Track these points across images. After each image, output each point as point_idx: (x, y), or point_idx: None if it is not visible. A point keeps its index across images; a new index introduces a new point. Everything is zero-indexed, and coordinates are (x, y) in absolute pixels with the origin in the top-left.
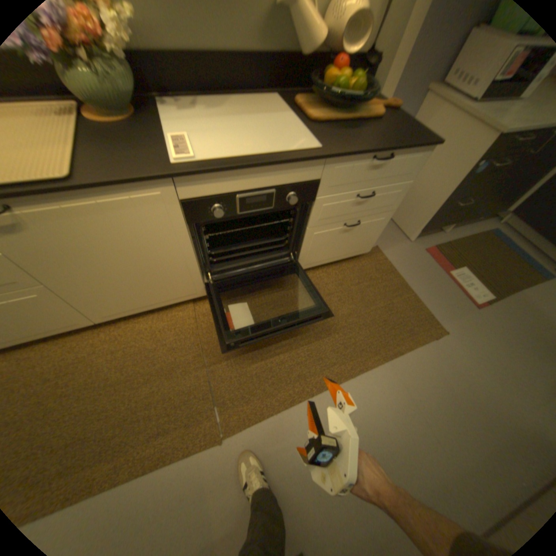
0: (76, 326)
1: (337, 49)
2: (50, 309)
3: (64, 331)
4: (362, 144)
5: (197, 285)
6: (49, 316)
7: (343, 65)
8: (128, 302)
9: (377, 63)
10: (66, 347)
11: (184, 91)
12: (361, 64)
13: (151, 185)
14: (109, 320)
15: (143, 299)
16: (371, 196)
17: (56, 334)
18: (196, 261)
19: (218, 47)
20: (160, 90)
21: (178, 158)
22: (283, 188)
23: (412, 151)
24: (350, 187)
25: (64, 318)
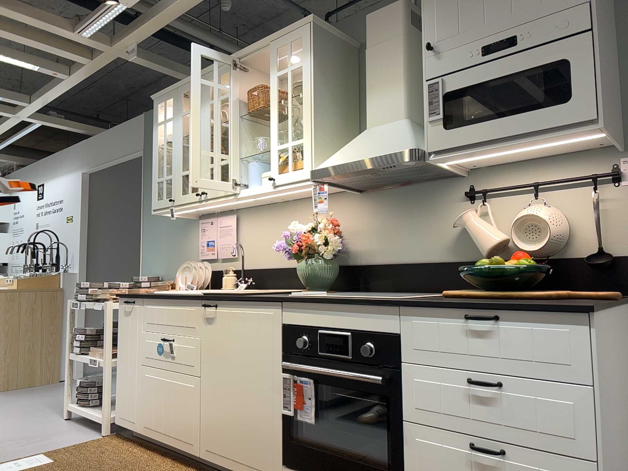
0: (191, 449)
1: (530, 253)
2: (191, 409)
3: (183, 451)
4: (449, 300)
5: (276, 458)
6: (187, 418)
7: (515, 259)
8: (225, 440)
9: (622, 267)
10: (172, 469)
11: (383, 291)
12: (590, 270)
13: (270, 306)
14: (208, 461)
15: (234, 444)
16: (488, 384)
17: (180, 449)
18: (283, 412)
19: (414, 261)
20: (366, 290)
21: (295, 295)
22: (361, 336)
23: (536, 318)
24: (448, 359)
25: (191, 429)
